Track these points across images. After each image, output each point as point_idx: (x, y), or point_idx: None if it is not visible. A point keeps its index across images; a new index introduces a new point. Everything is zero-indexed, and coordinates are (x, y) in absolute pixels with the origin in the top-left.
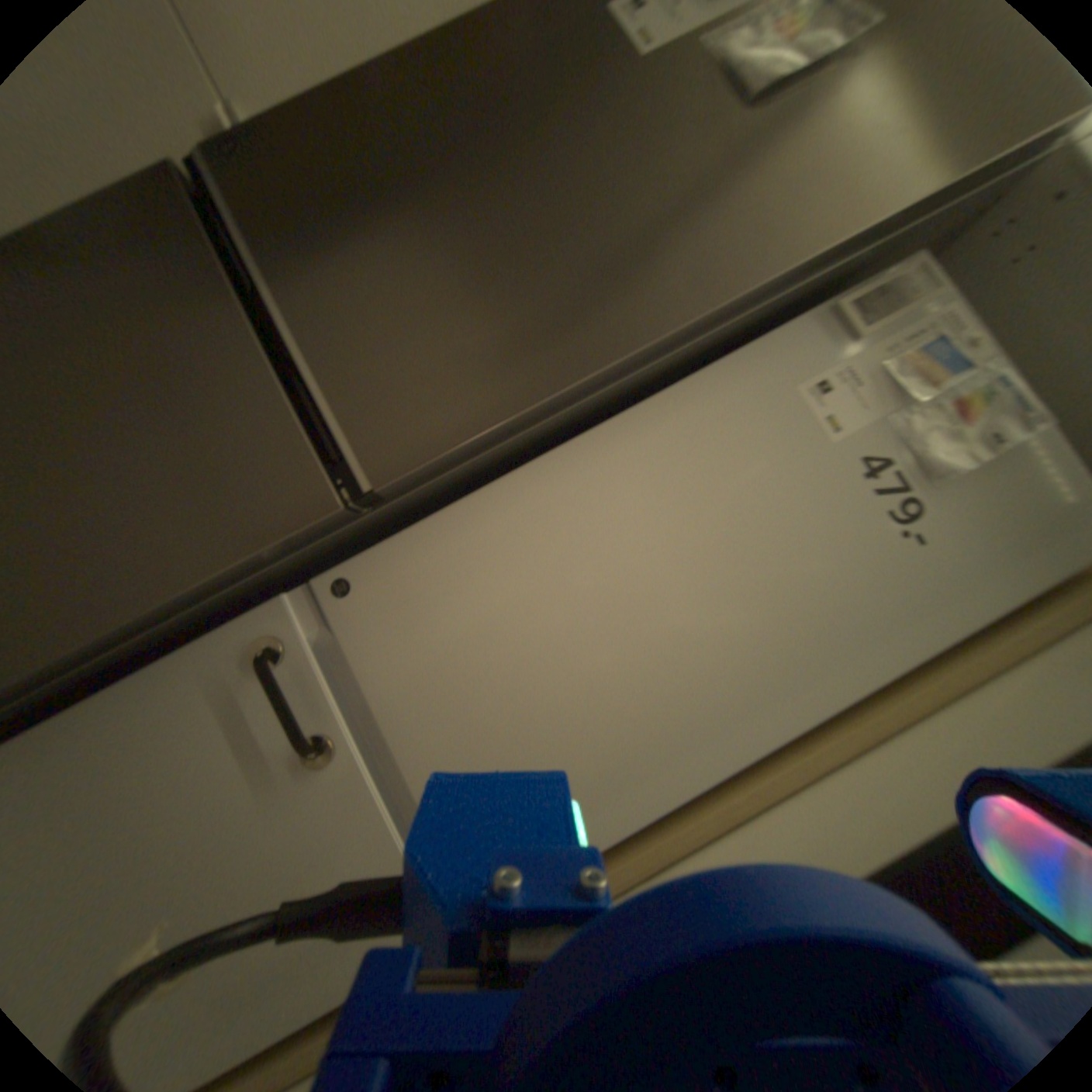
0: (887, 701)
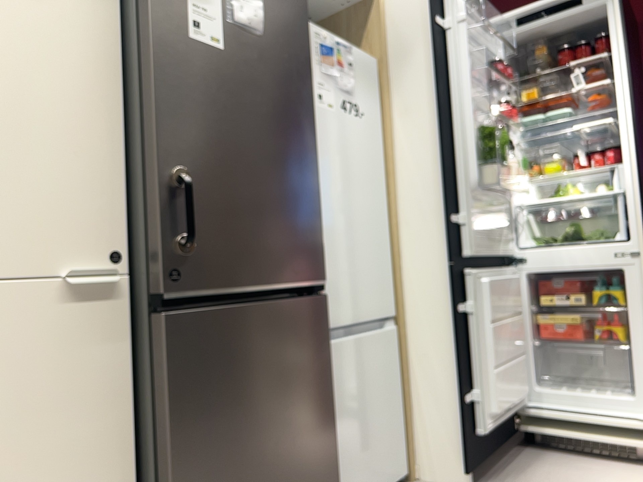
0: (384, 158)
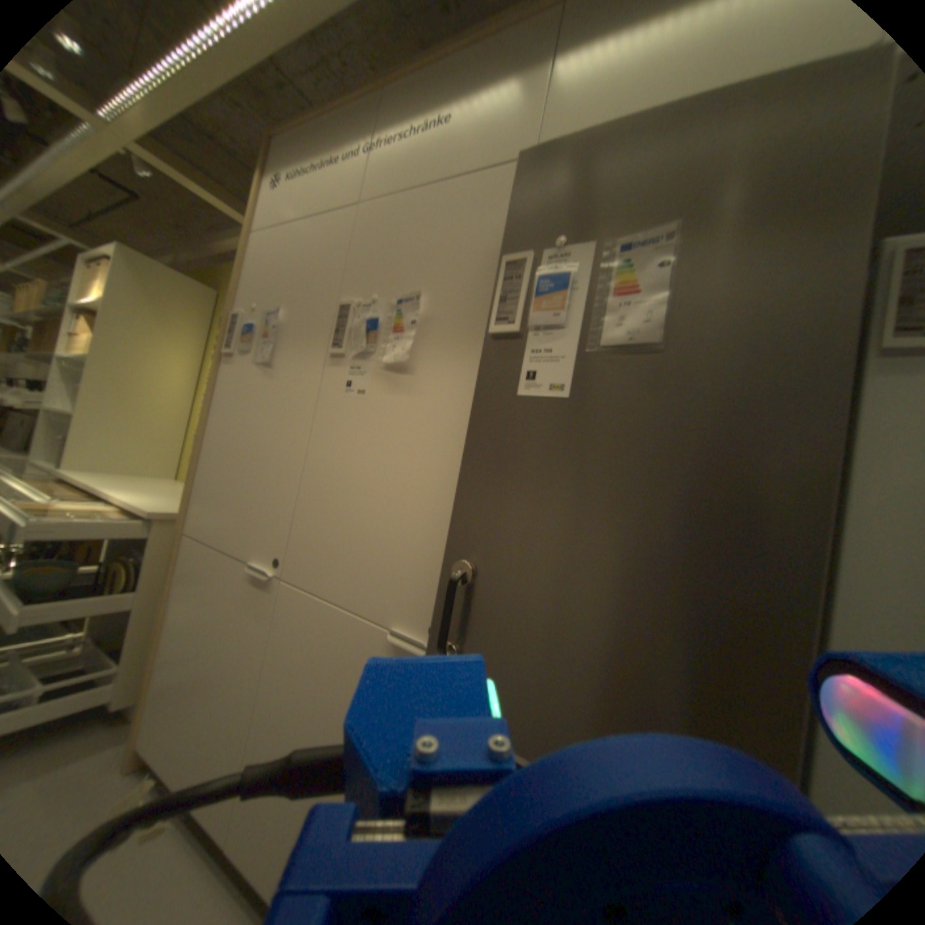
0: None
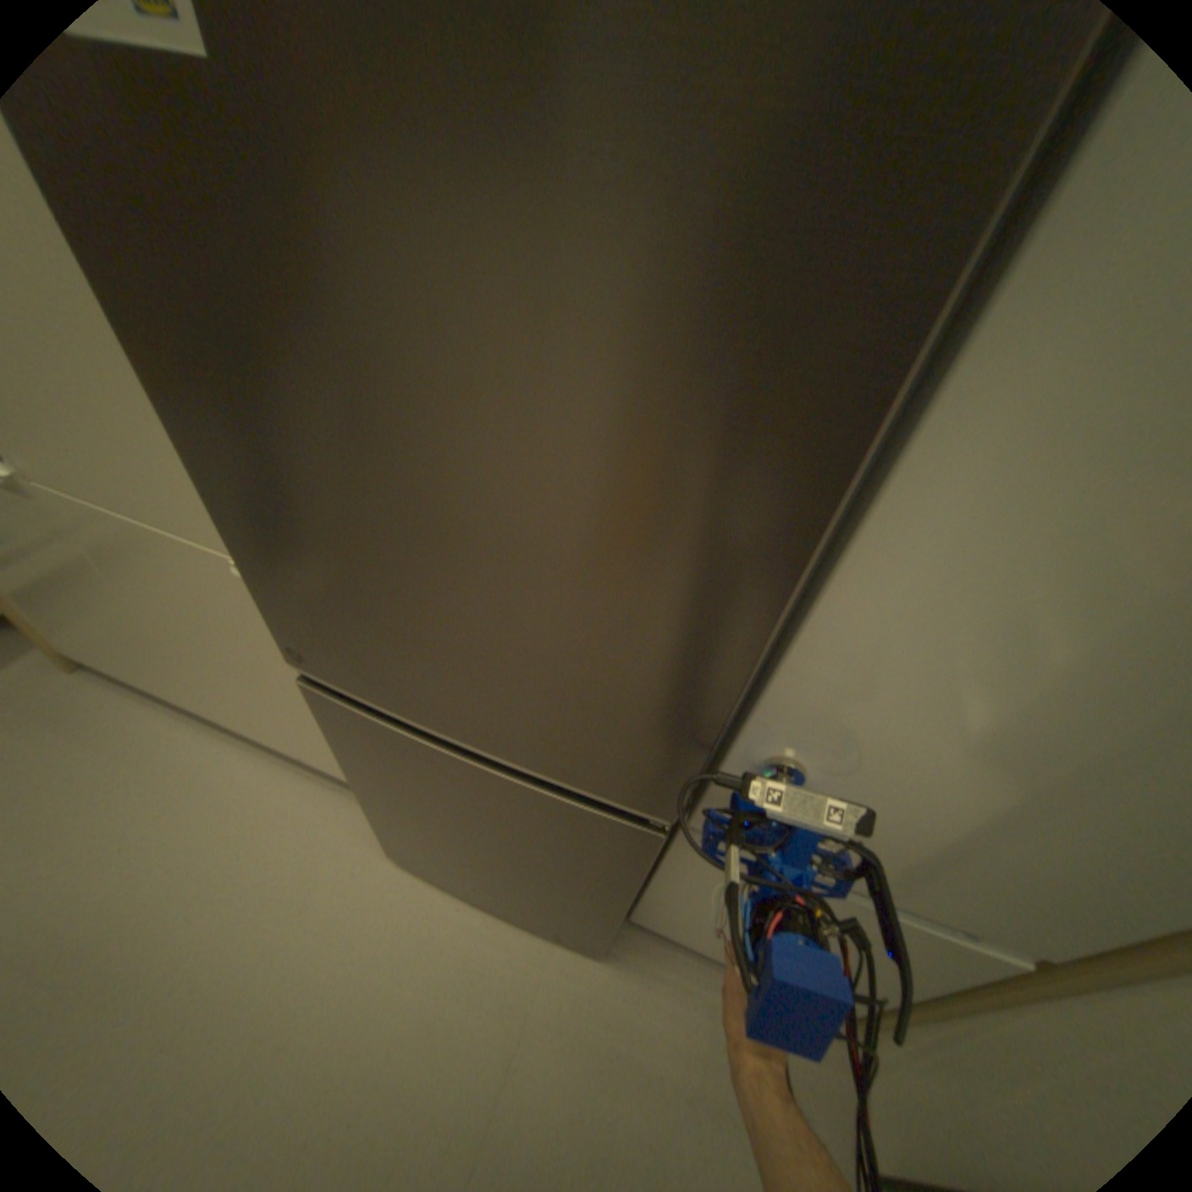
0: None
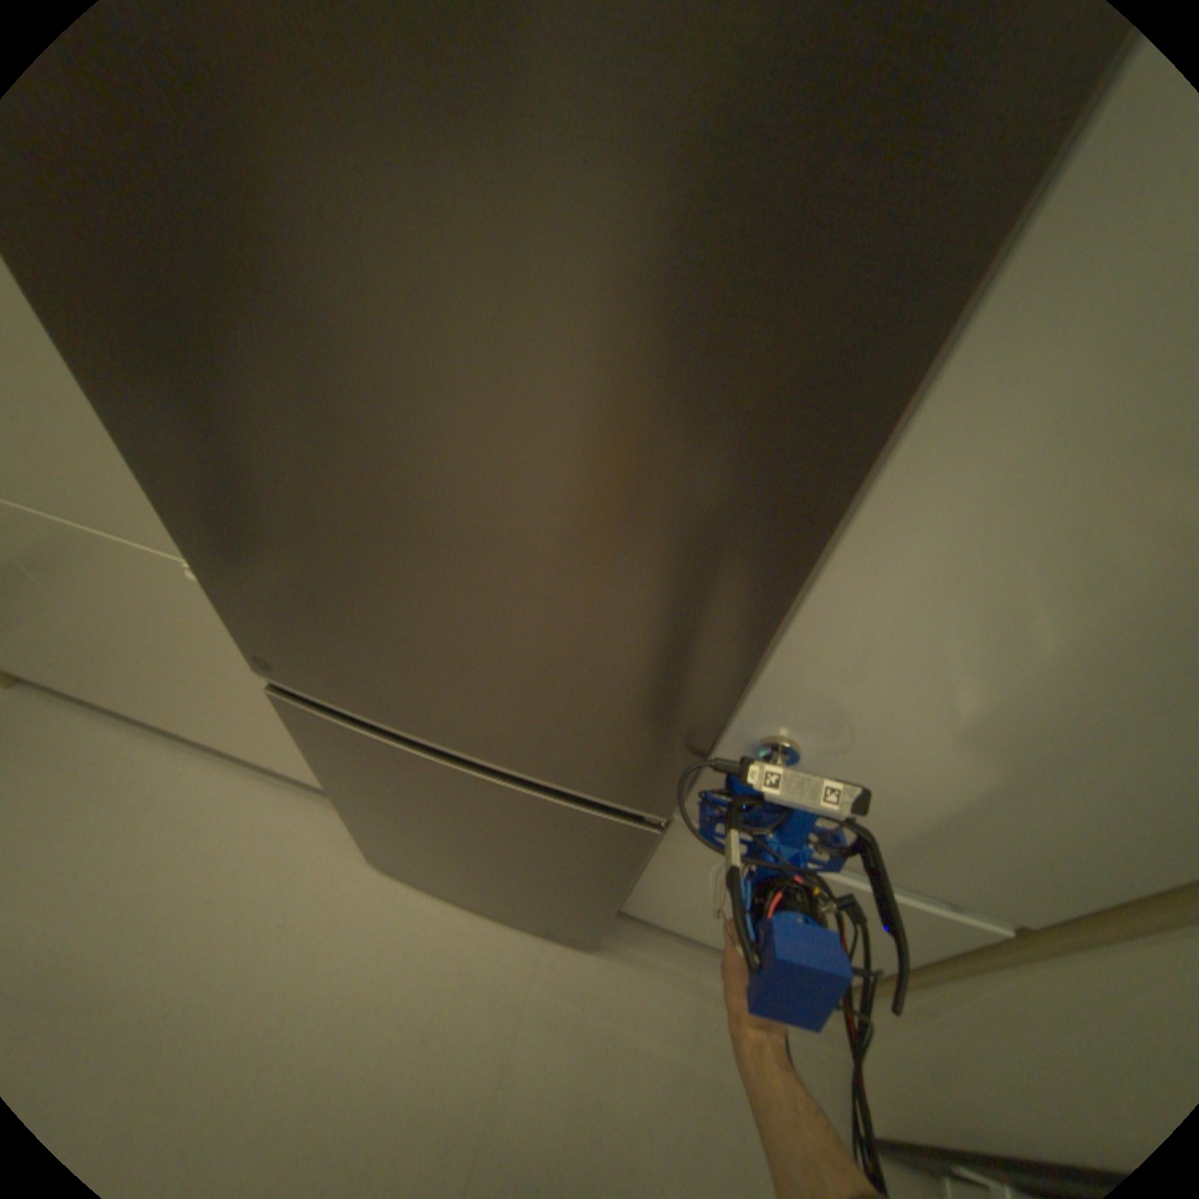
0: None
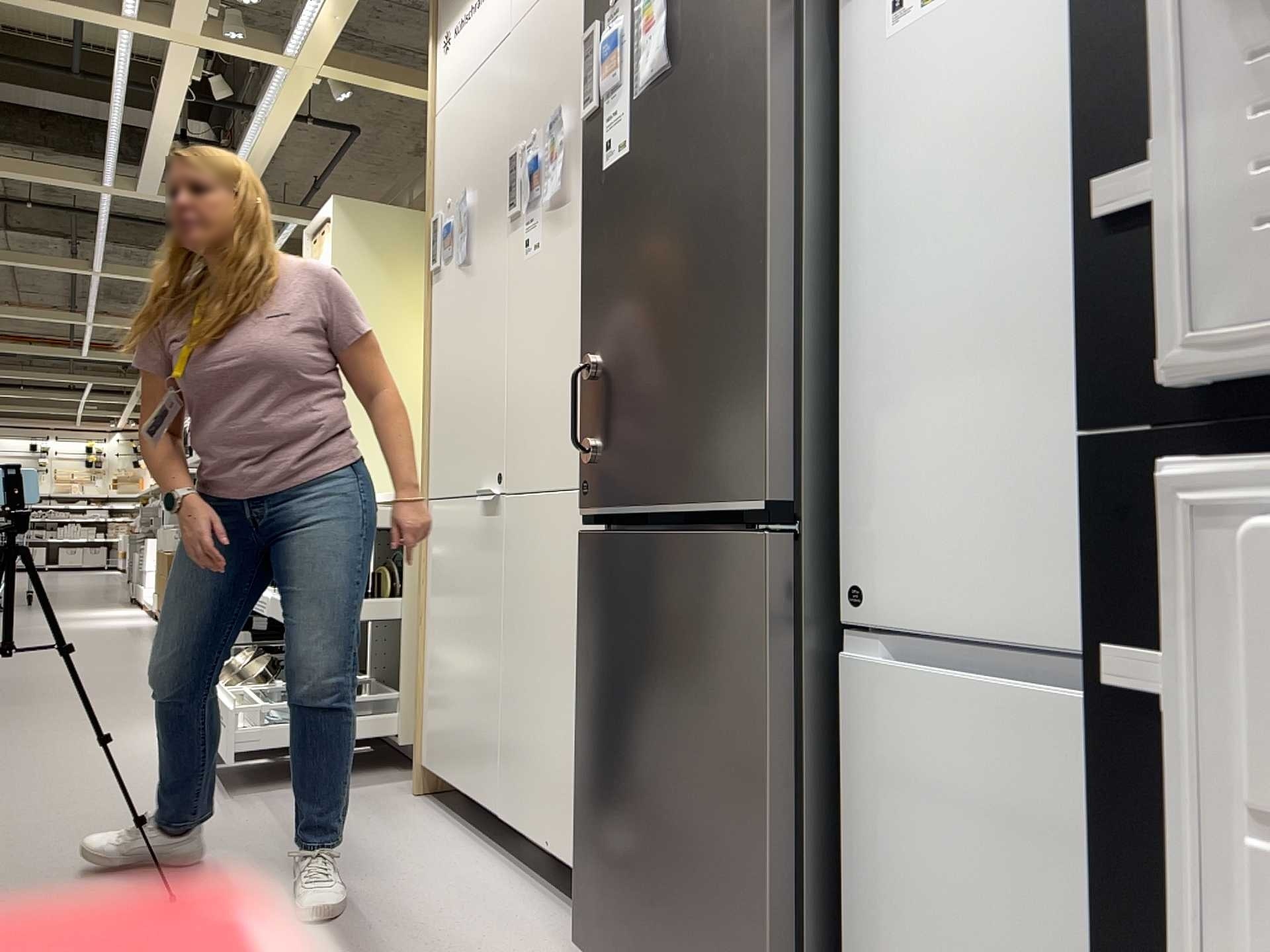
0: None
